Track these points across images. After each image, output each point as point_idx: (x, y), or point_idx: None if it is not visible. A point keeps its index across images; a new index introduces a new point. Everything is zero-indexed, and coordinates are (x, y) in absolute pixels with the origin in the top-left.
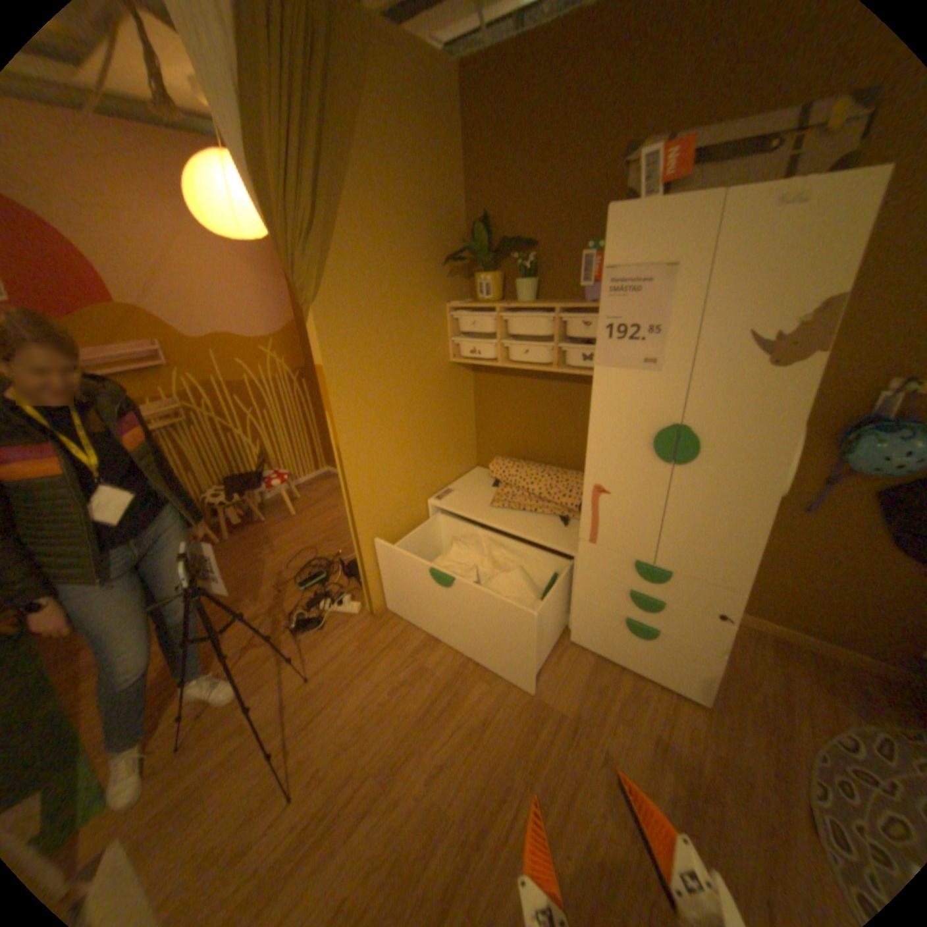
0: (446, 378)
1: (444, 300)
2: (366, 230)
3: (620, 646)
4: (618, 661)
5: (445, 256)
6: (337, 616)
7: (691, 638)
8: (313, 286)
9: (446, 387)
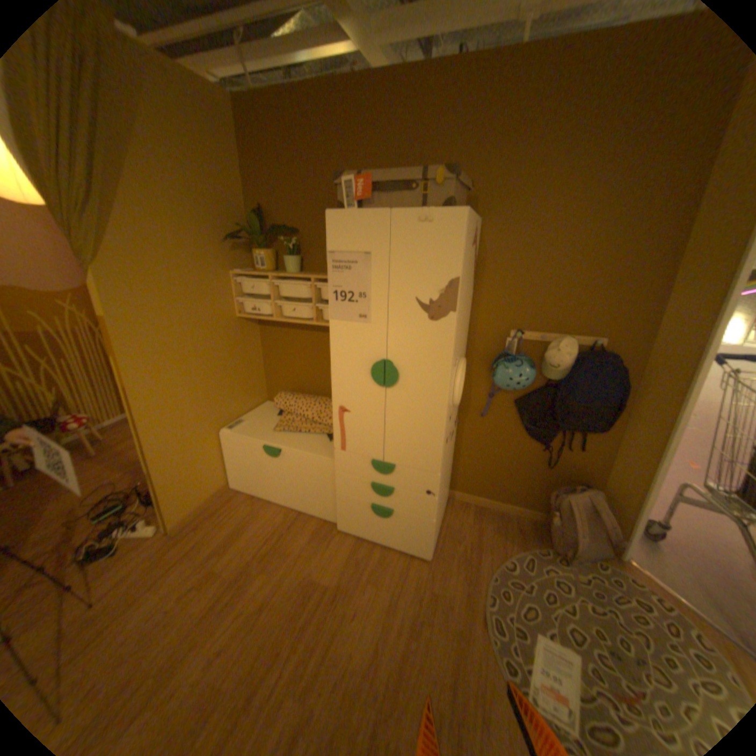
0: (233, 330)
1: (228, 268)
2: (147, 209)
3: (370, 527)
4: (370, 539)
5: (227, 235)
6: (131, 543)
7: (412, 512)
8: (92, 250)
9: (234, 337)
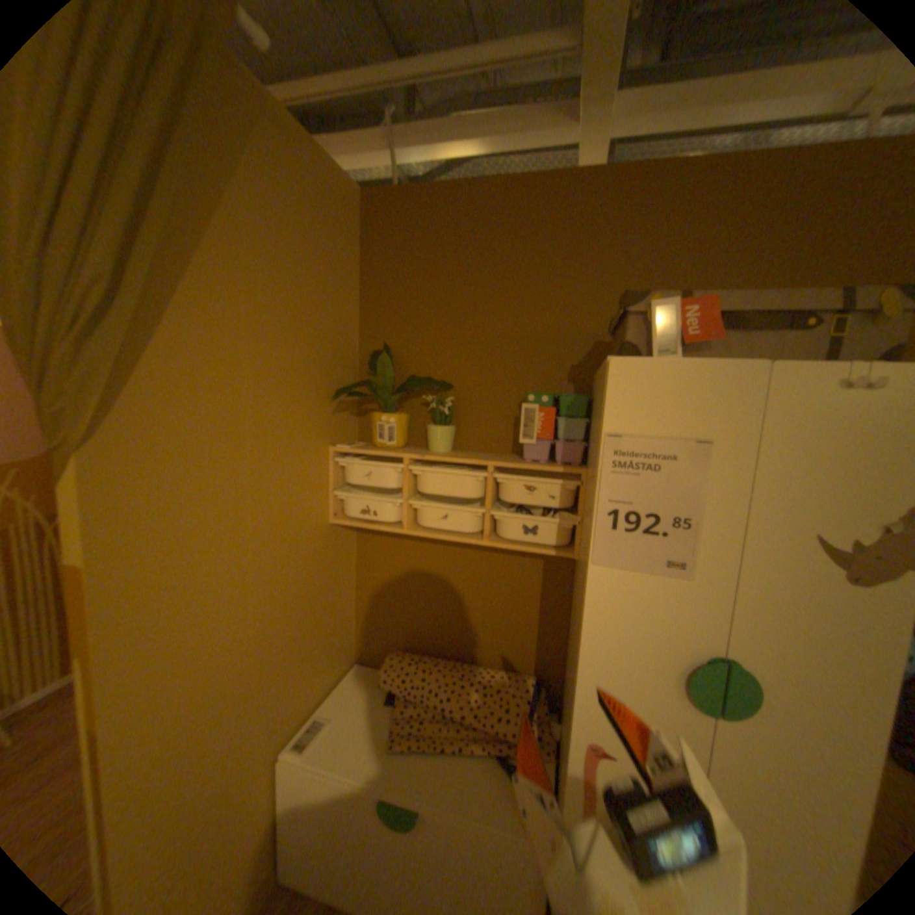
0: (323, 545)
1: (329, 441)
2: (223, 338)
3: None
4: None
5: (334, 387)
6: None
7: None
8: (94, 414)
9: (323, 558)
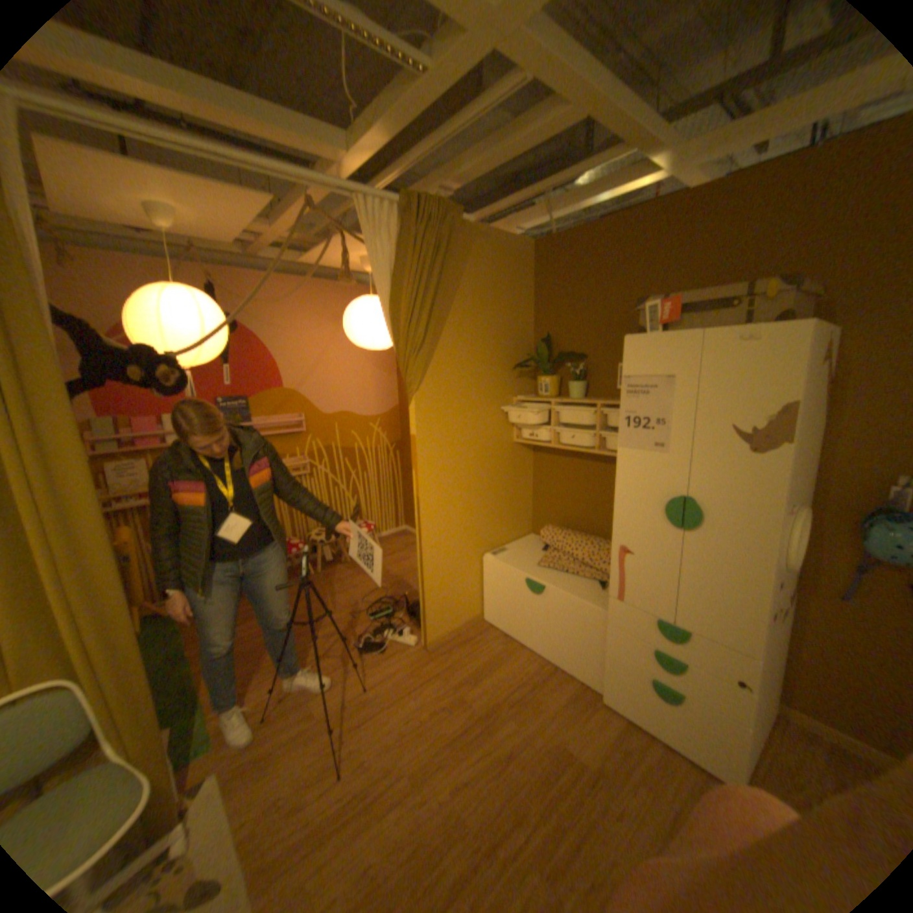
0: (510, 454)
1: (513, 394)
2: (459, 347)
3: (651, 712)
4: (650, 729)
5: (517, 364)
6: (398, 646)
7: (717, 707)
8: (419, 382)
9: (510, 461)
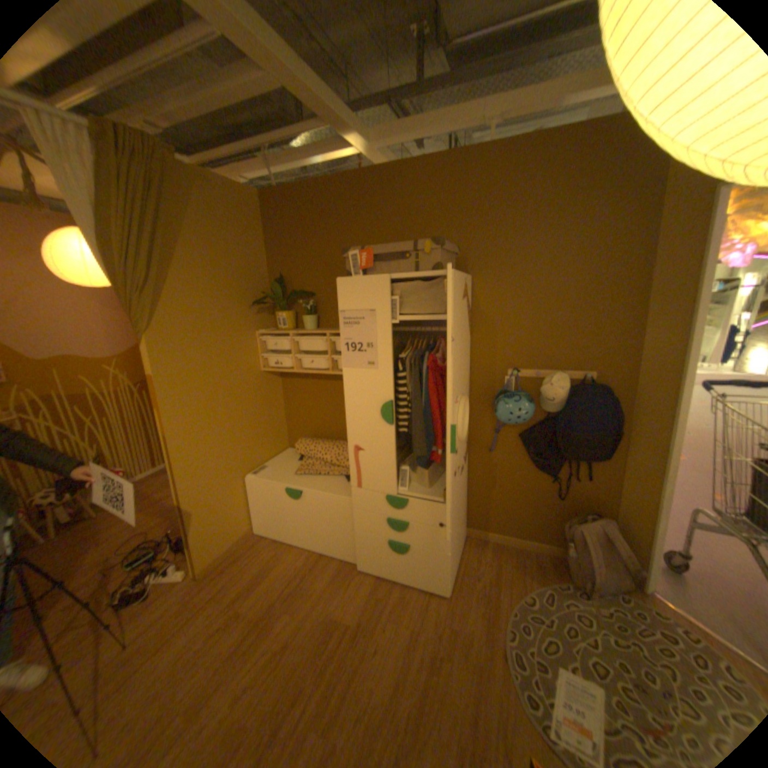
0: (259, 382)
1: (254, 329)
2: (190, 285)
3: (389, 565)
4: (389, 578)
5: (254, 301)
6: (162, 587)
7: (428, 546)
8: (146, 321)
9: (259, 389)
